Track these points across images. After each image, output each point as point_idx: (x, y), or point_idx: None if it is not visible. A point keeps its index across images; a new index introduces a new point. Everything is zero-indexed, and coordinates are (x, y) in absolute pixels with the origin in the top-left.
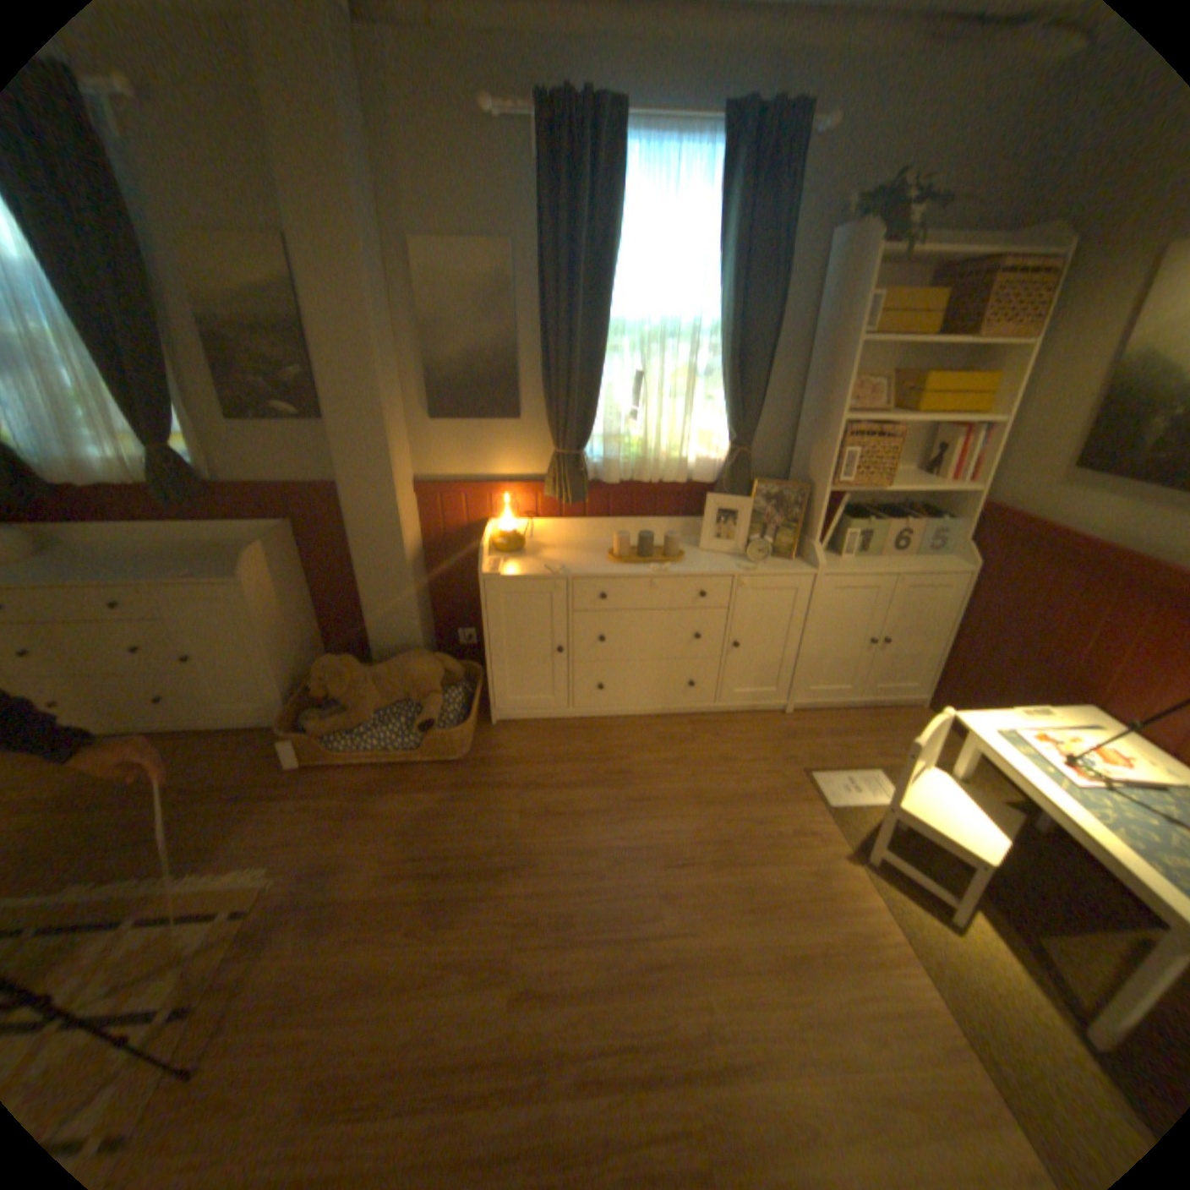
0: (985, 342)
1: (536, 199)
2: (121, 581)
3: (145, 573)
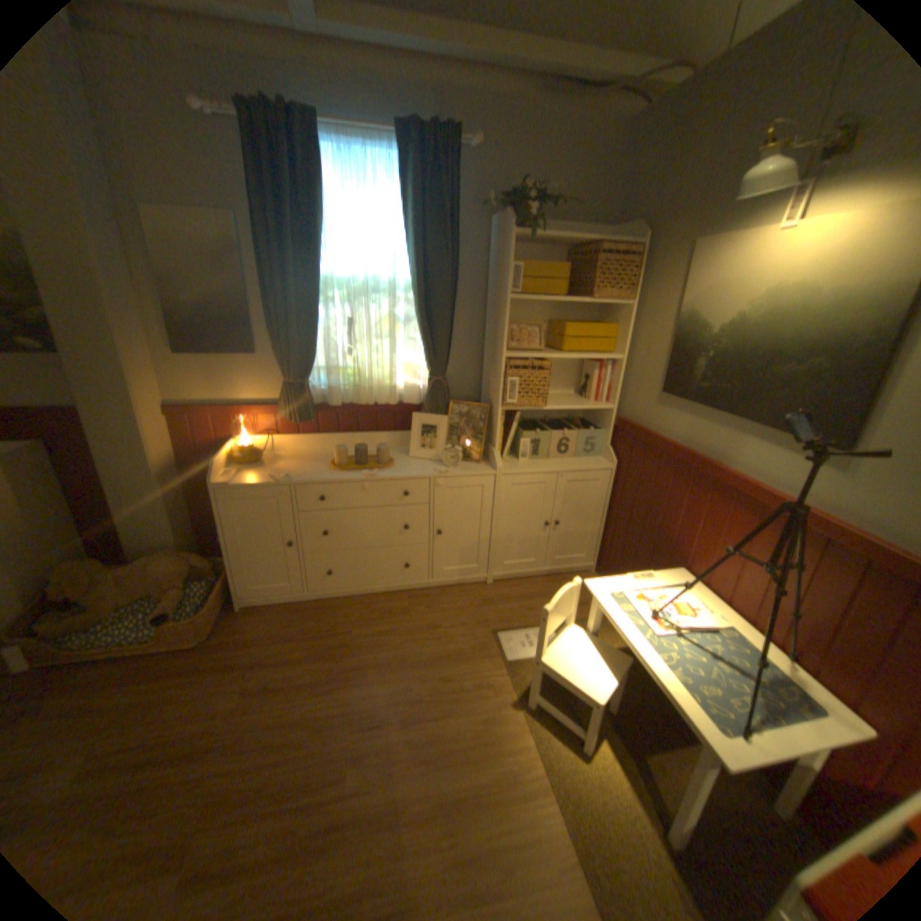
0: (606, 302)
1: (245, 180)
2: None
3: None
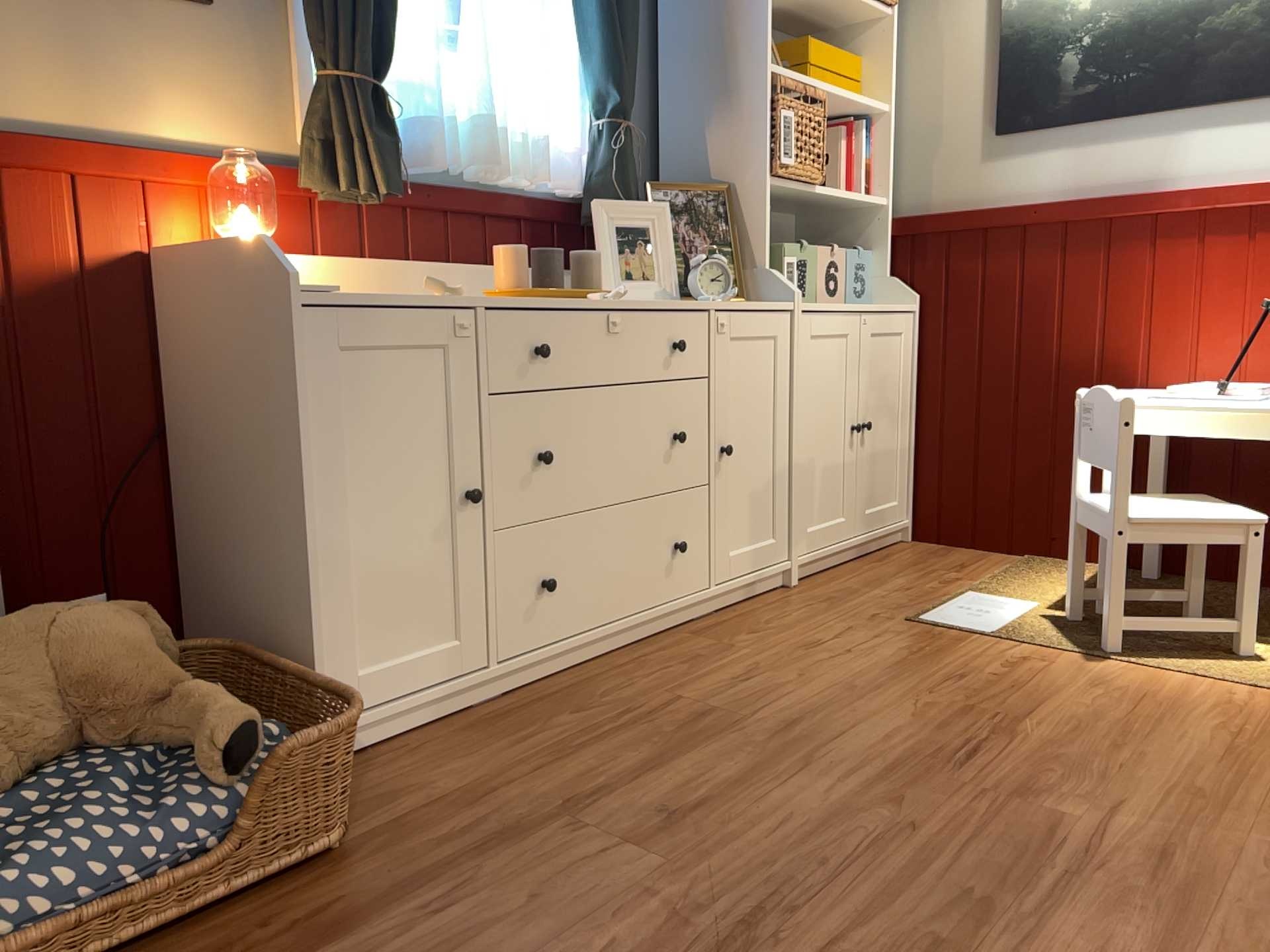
0: (828, 27)
1: None
2: None
3: None
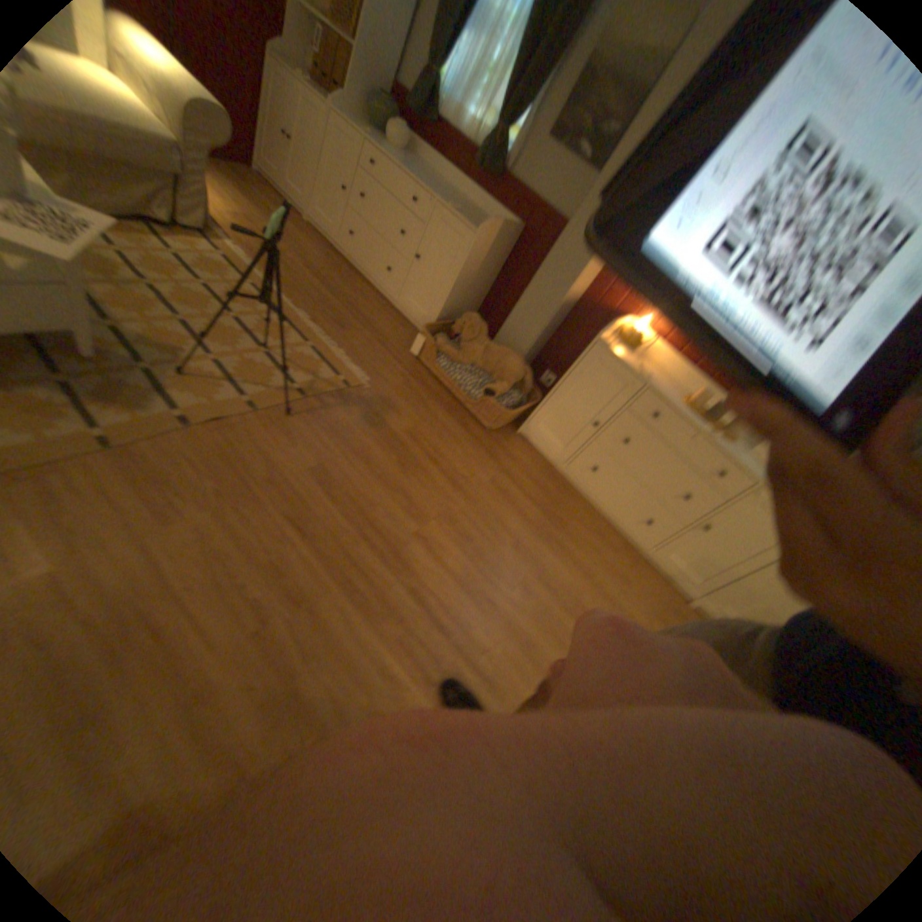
0: None
1: None
2: (430, 190)
3: (441, 195)
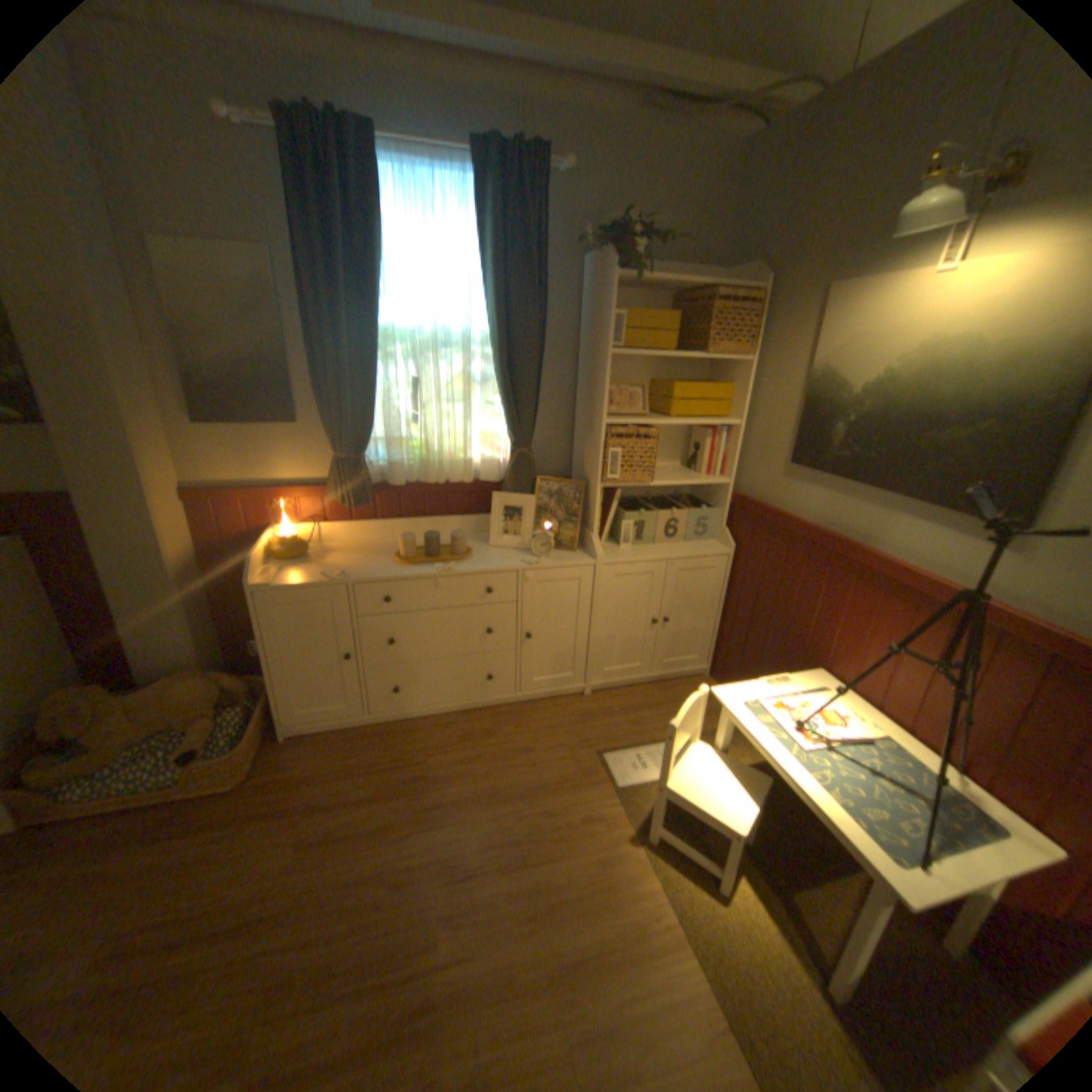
0: (718, 358)
1: (286, 208)
2: None
3: None
